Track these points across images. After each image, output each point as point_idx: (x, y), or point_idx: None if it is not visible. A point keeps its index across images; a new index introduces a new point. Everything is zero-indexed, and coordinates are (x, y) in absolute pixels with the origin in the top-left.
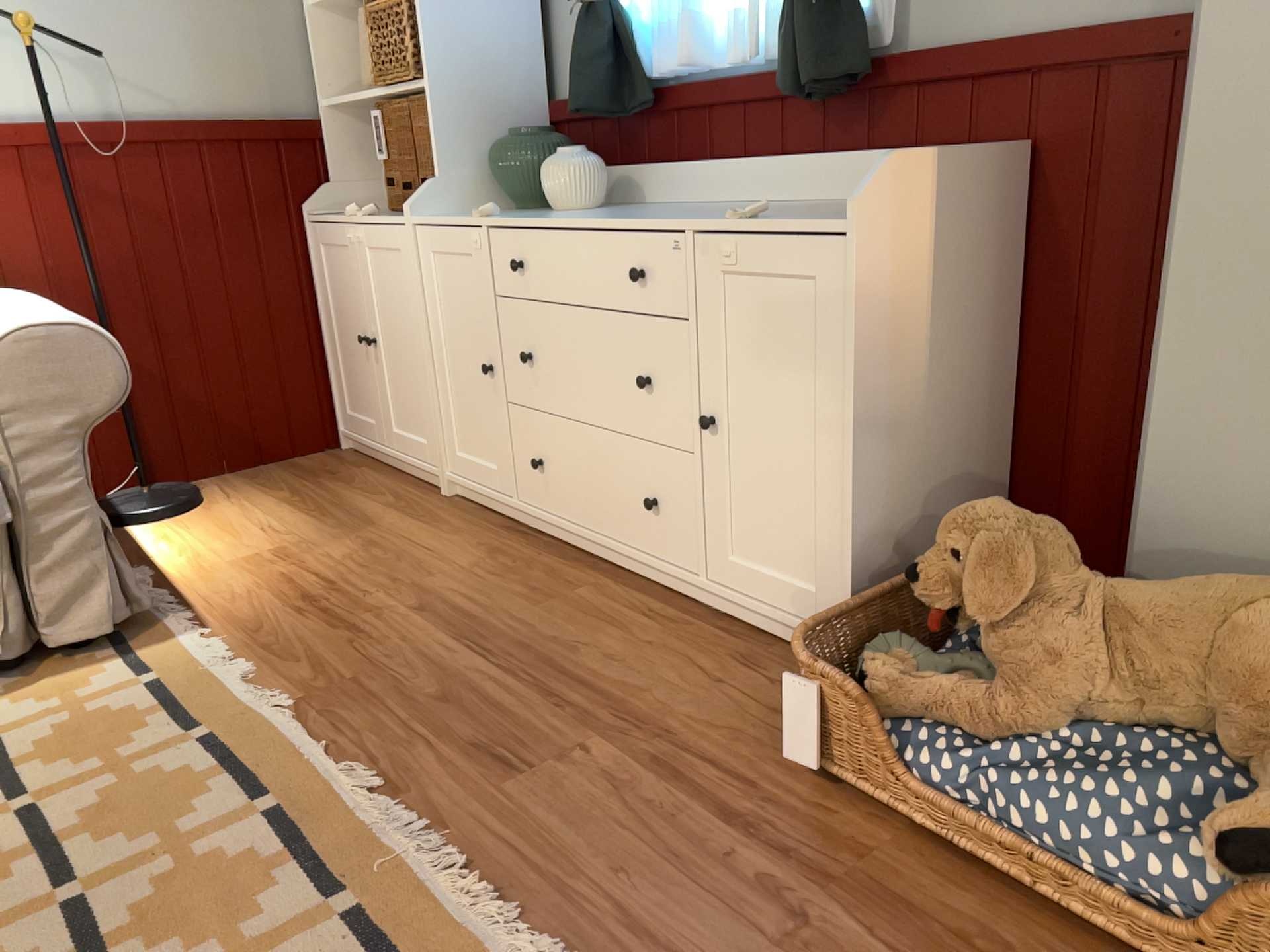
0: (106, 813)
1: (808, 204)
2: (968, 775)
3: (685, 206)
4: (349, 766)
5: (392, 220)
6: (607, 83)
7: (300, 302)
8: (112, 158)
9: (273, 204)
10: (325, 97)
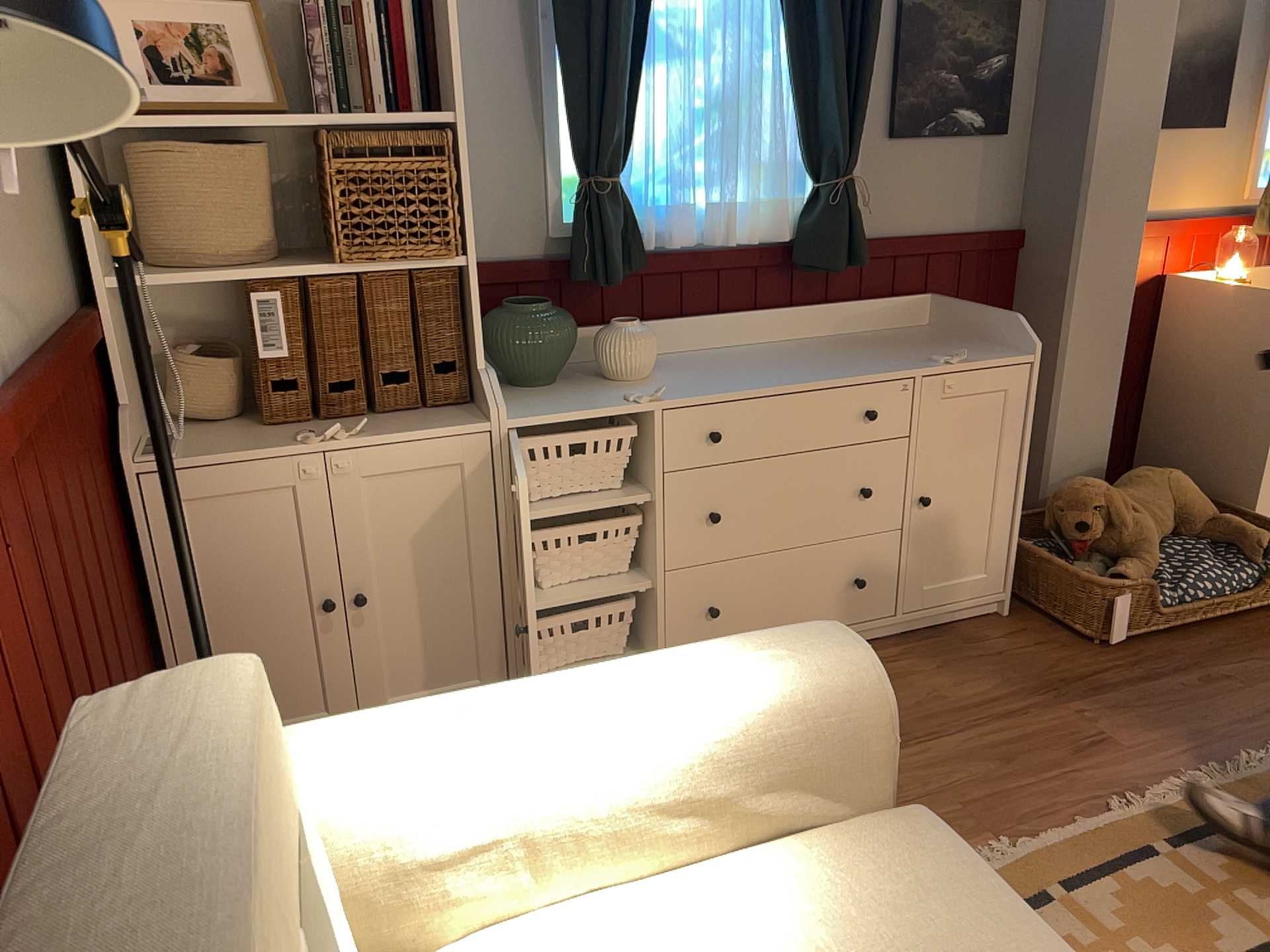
0: (1186, 941)
1: (818, 341)
2: (1172, 593)
3: (705, 355)
4: (1106, 808)
5: (420, 429)
6: (624, 251)
7: (132, 602)
8: (20, 440)
9: (96, 456)
10: (100, 266)
